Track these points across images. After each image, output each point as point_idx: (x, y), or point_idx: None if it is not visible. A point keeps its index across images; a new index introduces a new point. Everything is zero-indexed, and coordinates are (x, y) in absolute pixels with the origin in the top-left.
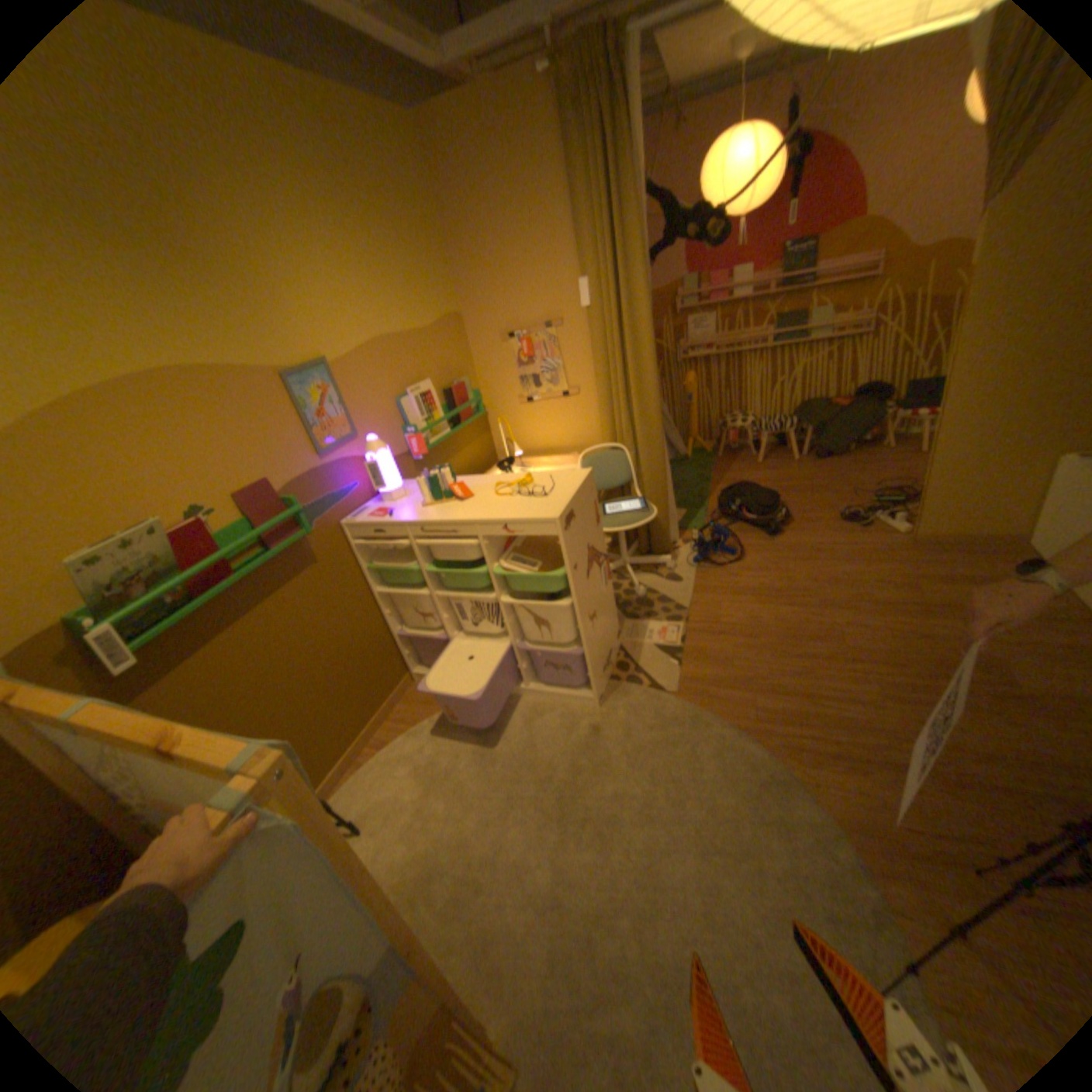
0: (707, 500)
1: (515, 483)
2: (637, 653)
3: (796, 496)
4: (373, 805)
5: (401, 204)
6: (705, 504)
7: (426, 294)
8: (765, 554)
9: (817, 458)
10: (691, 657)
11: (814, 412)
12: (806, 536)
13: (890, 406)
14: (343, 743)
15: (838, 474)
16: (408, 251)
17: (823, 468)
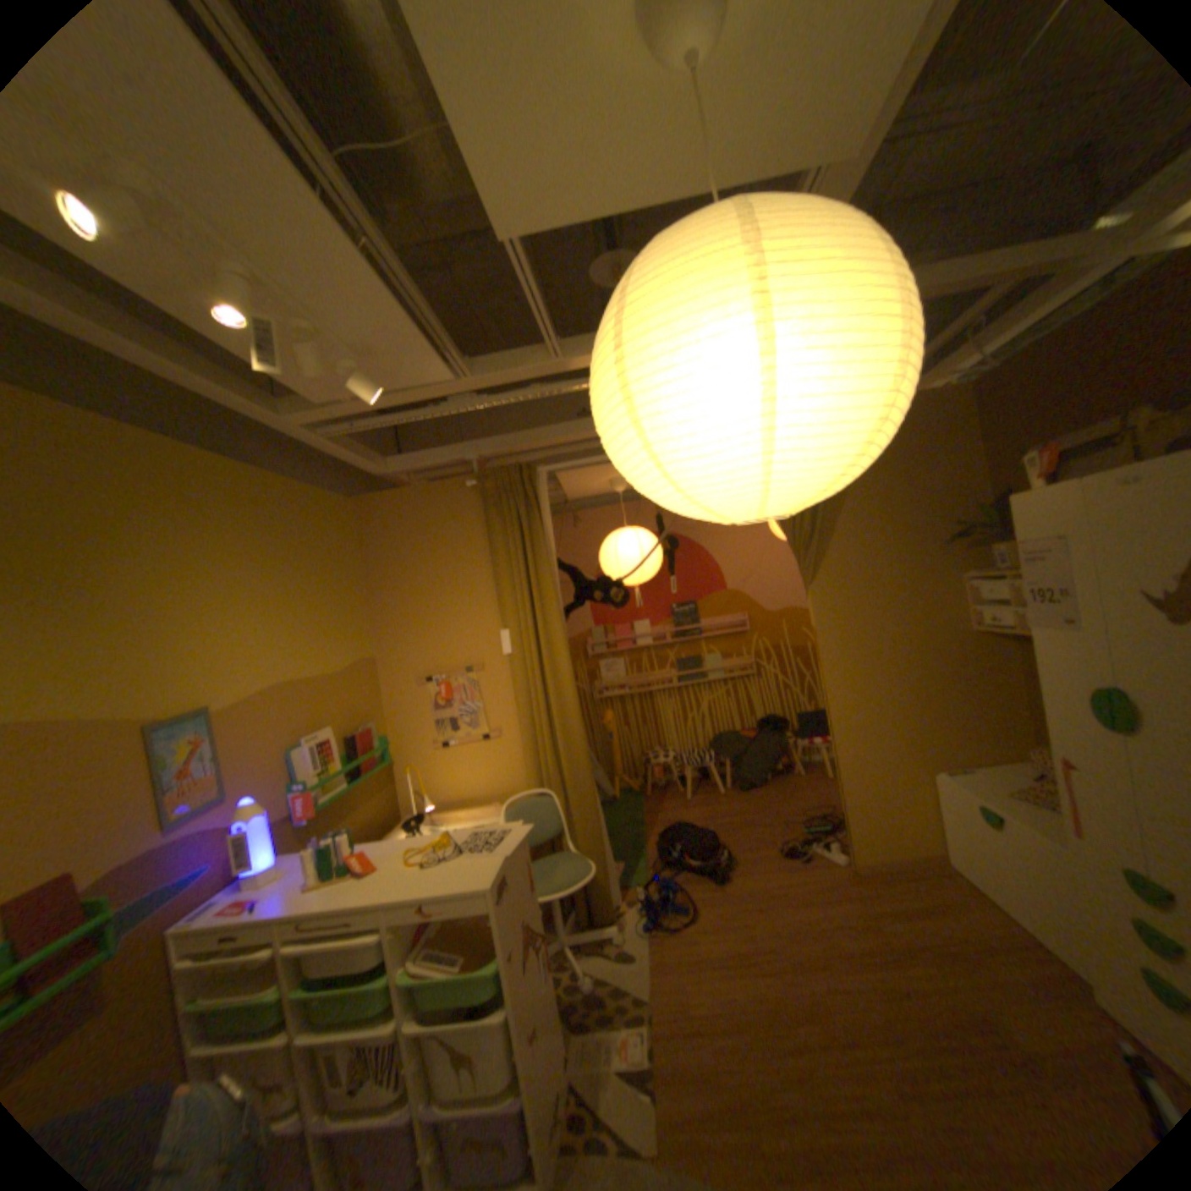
0: (645, 849)
1: (432, 846)
2: (593, 1094)
3: (734, 835)
4: None
5: (330, 564)
6: (644, 853)
7: (342, 641)
8: (720, 911)
9: (743, 792)
10: (666, 1085)
11: (729, 745)
12: (756, 881)
13: (791, 737)
14: None
15: (766, 806)
16: (330, 603)
17: (751, 802)
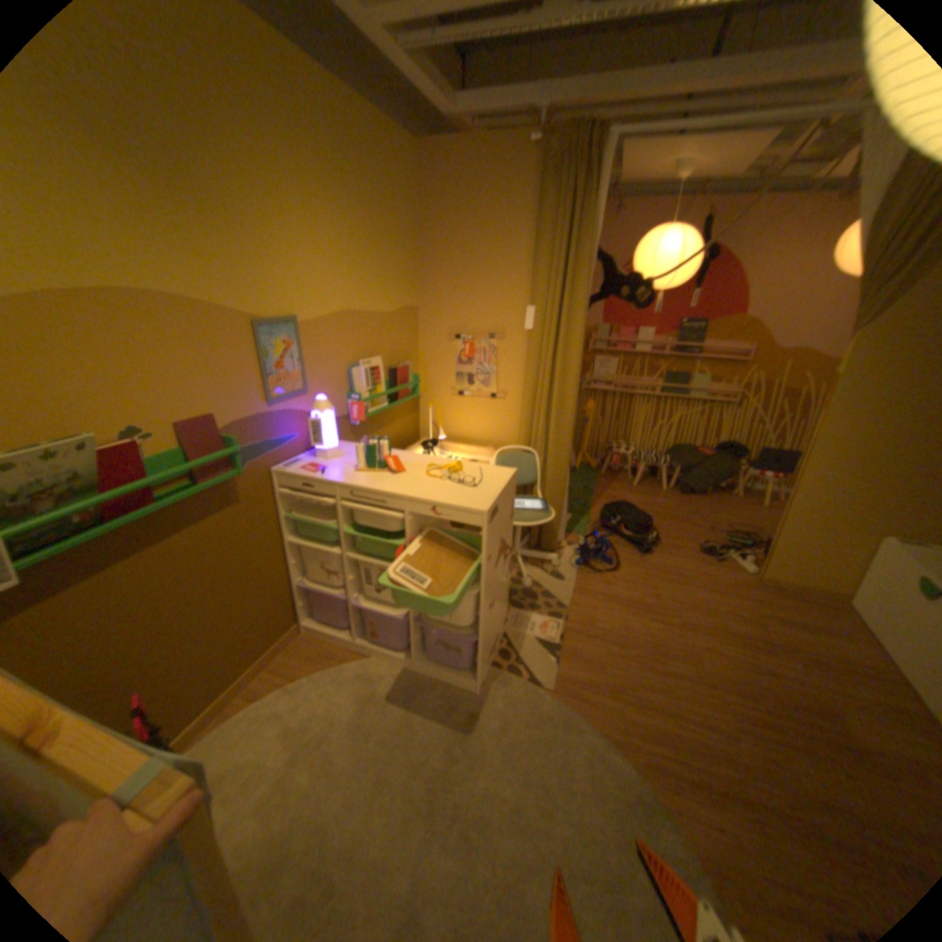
0: (589, 511)
1: (445, 467)
2: (519, 644)
3: (664, 522)
4: (232, 767)
5: (392, 209)
6: (588, 514)
7: (394, 286)
8: (637, 570)
9: (681, 494)
10: (568, 657)
11: (684, 456)
12: (672, 560)
13: (744, 464)
14: (215, 690)
15: (698, 511)
16: (389, 248)
17: (686, 503)
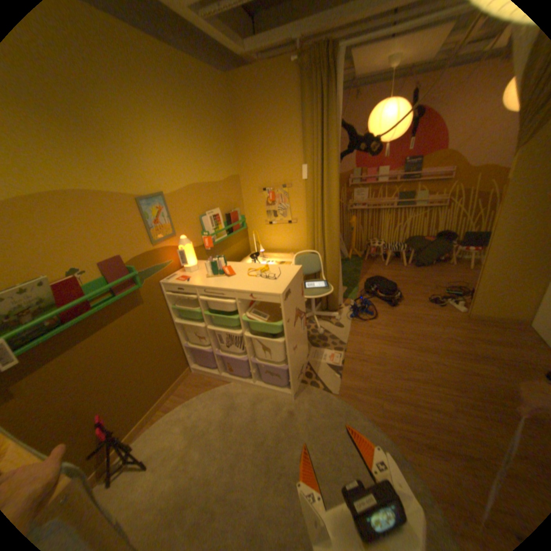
0: (358, 283)
1: (259, 268)
2: (317, 367)
3: (405, 285)
4: (157, 449)
5: (214, 117)
6: (357, 285)
7: (222, 164)
8: (389, 317)
9: (416, 266)
10: (347, 373)
11: (416, 243)
12: (411, 308)
13: (455, 243)
14: (145, 407)
15: (427, 276)
16: (215, 141)
17: (419, 272)
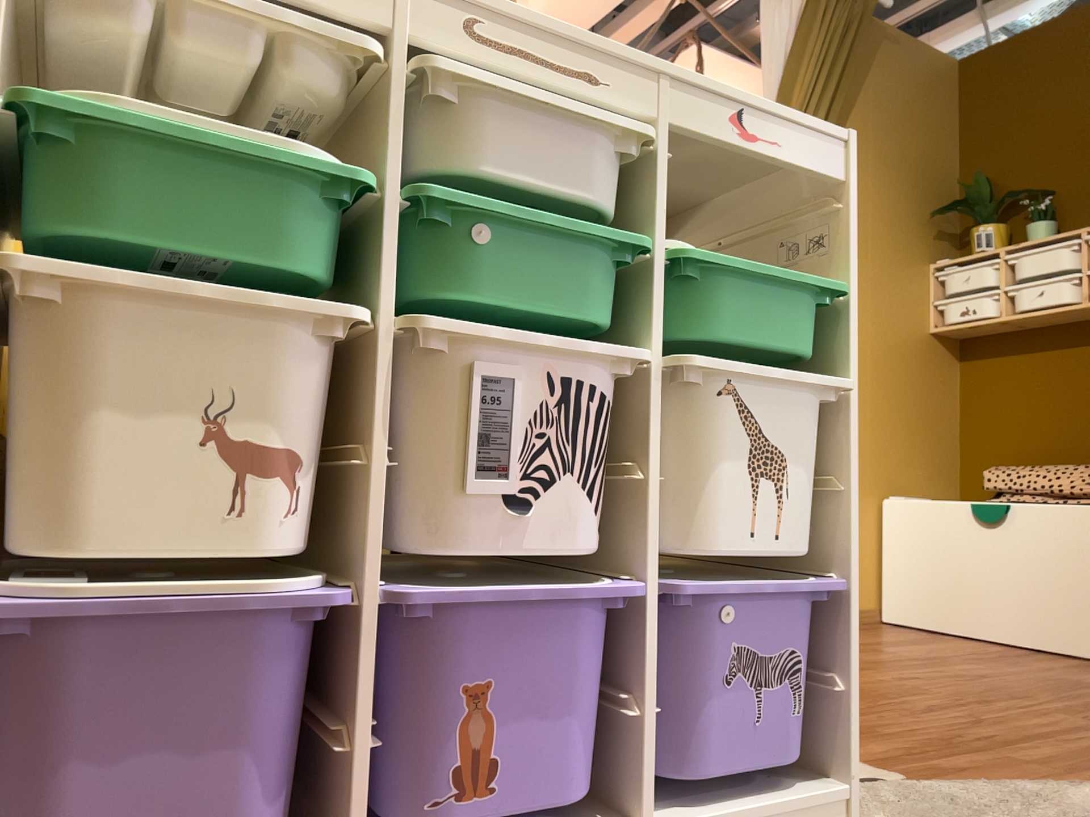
0: None
1: None
2: None
3: None
4: None
5: None
6: None
7: None
8: None
9: None
10: None
11: None
12: None
13: None
14: None
15: None
16: None
17: None
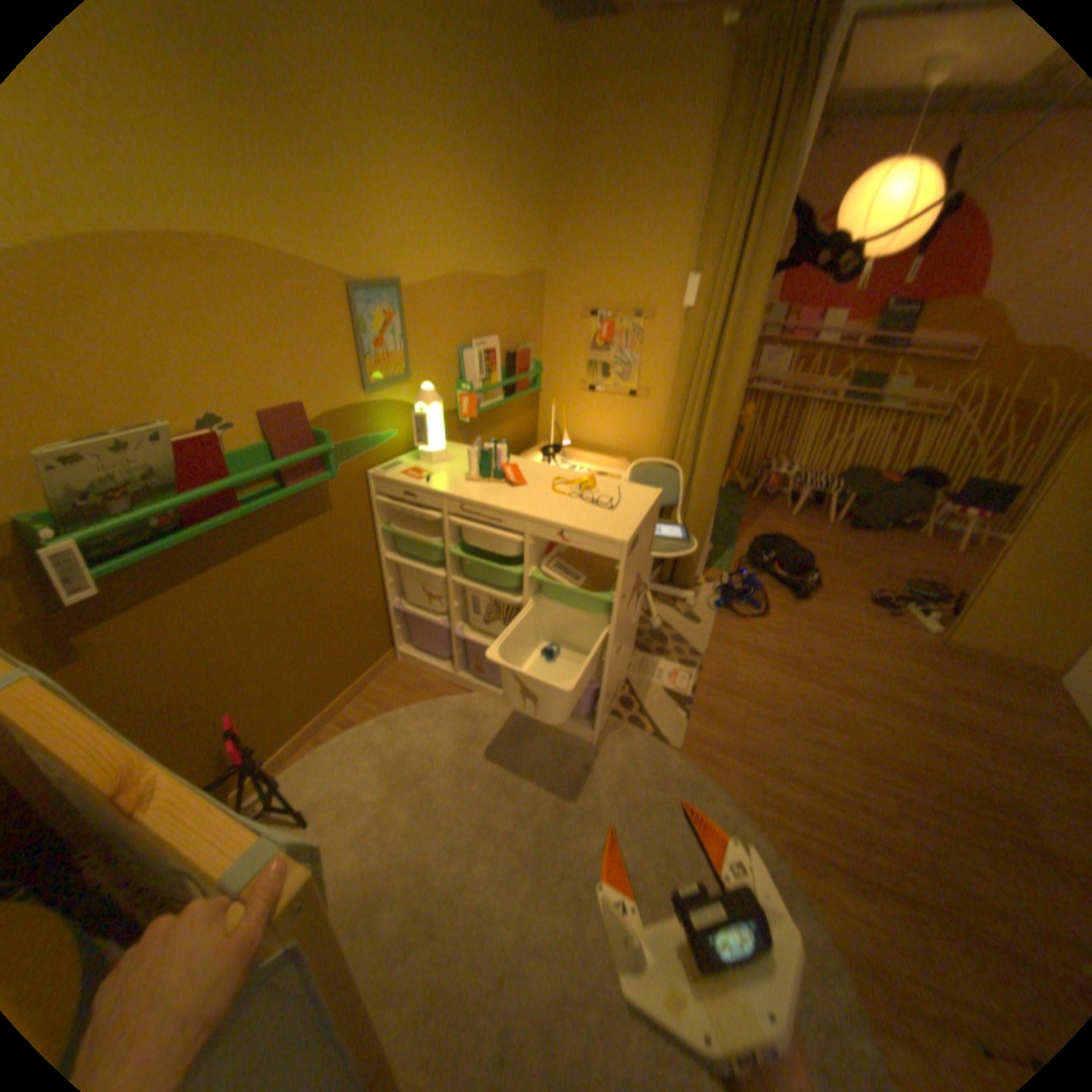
0: (736, 542)
1: (575, 482)
2: (643, 693)
3: (827, 563)
4: (328, 795)
5: (523, 131)
6: (733, 545)
7: (520, 242)
8: (790, 618)
9: (853, 529)
10: (701, 713)
11: (864, 482)
12: (835, 610)
13: (941, 497)
14: (308, 714)
15: (873, 551)
16: (516, 187)
17: (858, 541)
